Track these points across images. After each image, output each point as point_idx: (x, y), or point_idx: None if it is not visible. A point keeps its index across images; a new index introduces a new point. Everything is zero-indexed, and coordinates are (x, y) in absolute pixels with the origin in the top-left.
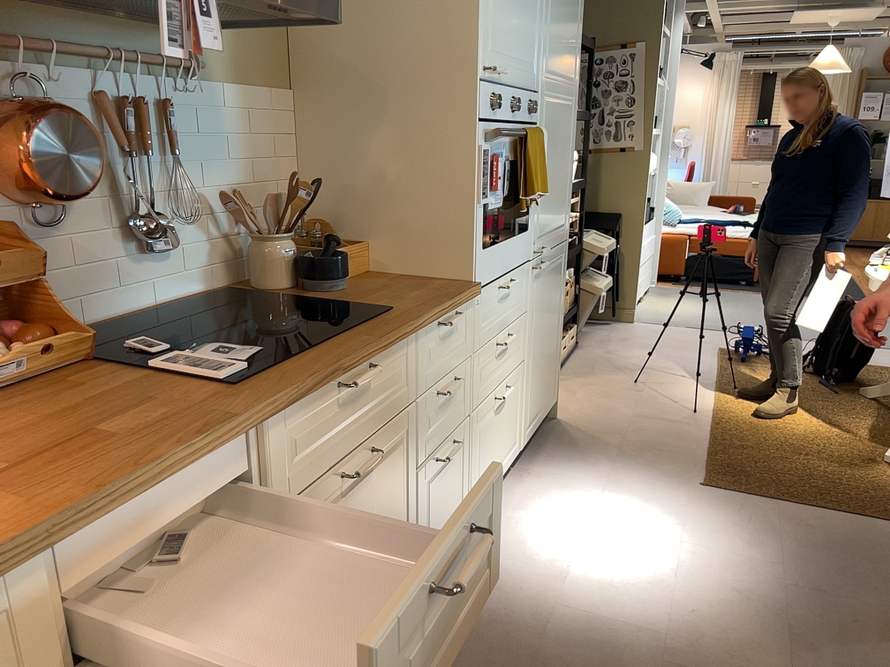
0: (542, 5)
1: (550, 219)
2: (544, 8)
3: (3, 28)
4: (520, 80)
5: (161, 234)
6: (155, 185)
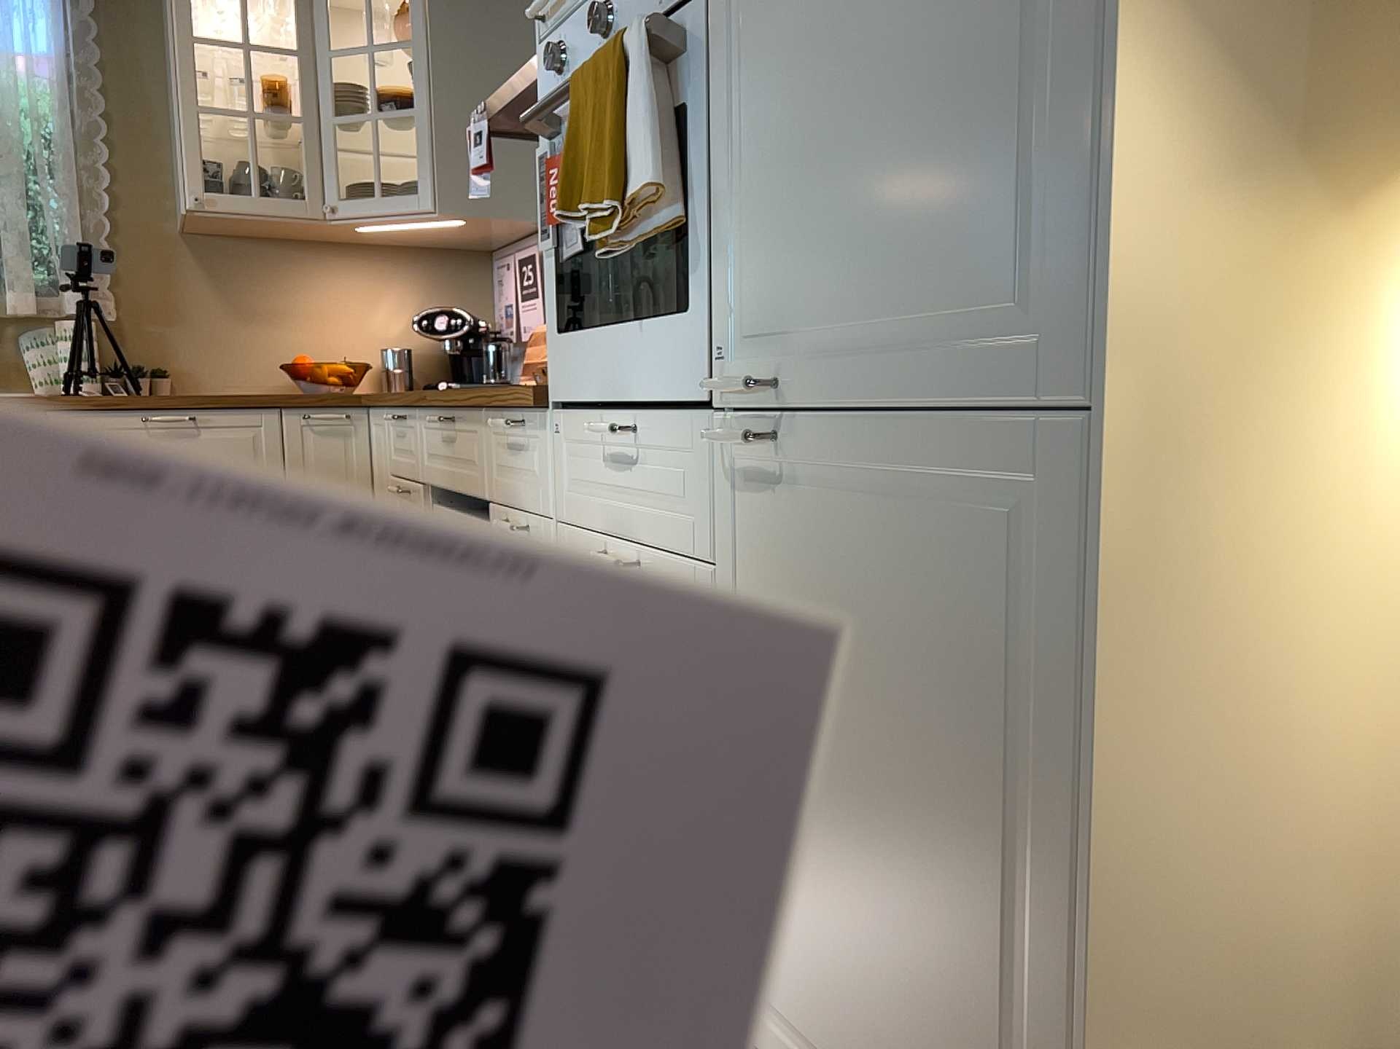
0: None
1: (833, 281)
2: None
3: None
4: None
5: None
6: None
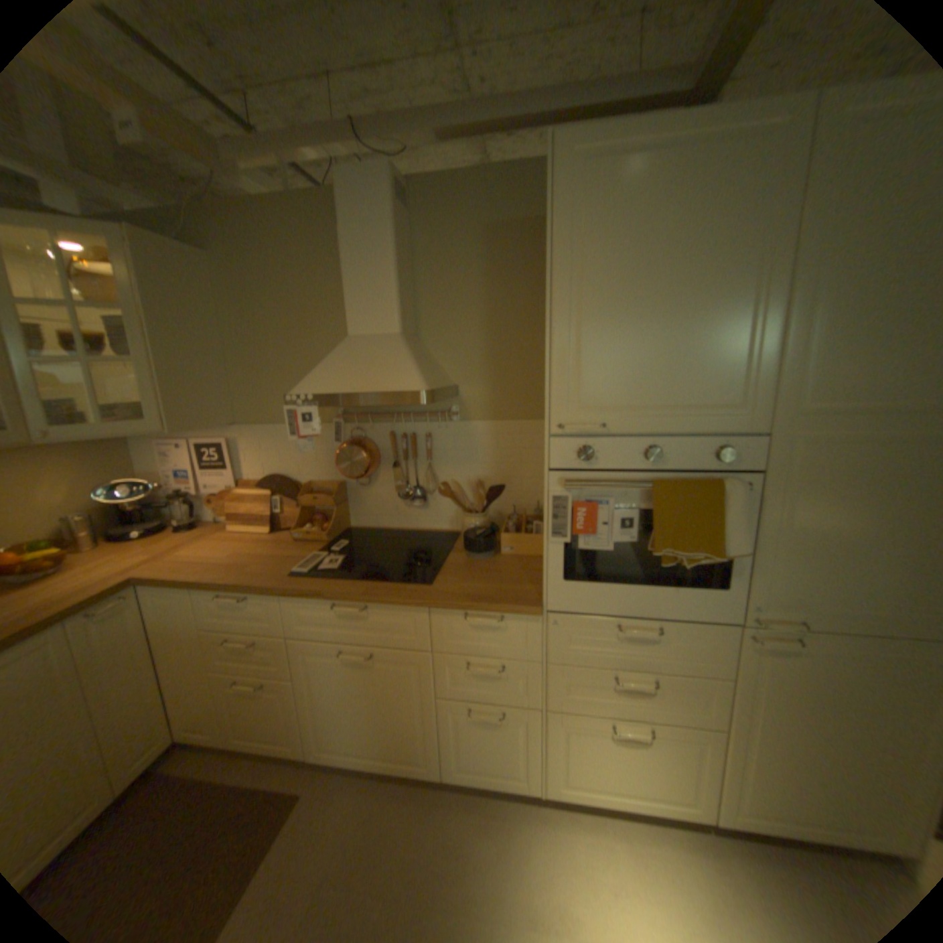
0: (771, 326)
1: (843, 595)
2: (787, 325)
3: (357, 410)
4: (677, 424)
5: (410, 497)
6: (421, 473)
